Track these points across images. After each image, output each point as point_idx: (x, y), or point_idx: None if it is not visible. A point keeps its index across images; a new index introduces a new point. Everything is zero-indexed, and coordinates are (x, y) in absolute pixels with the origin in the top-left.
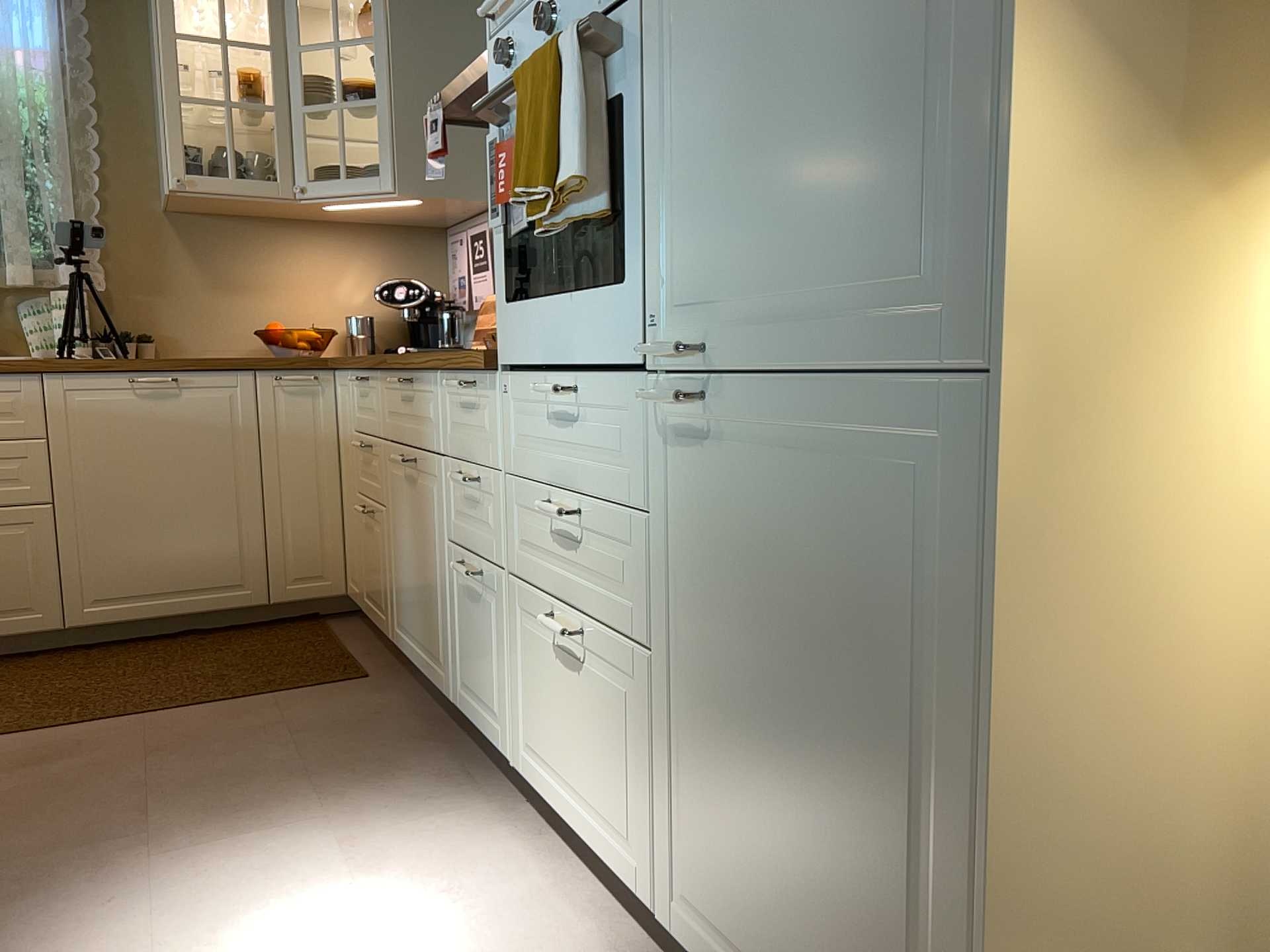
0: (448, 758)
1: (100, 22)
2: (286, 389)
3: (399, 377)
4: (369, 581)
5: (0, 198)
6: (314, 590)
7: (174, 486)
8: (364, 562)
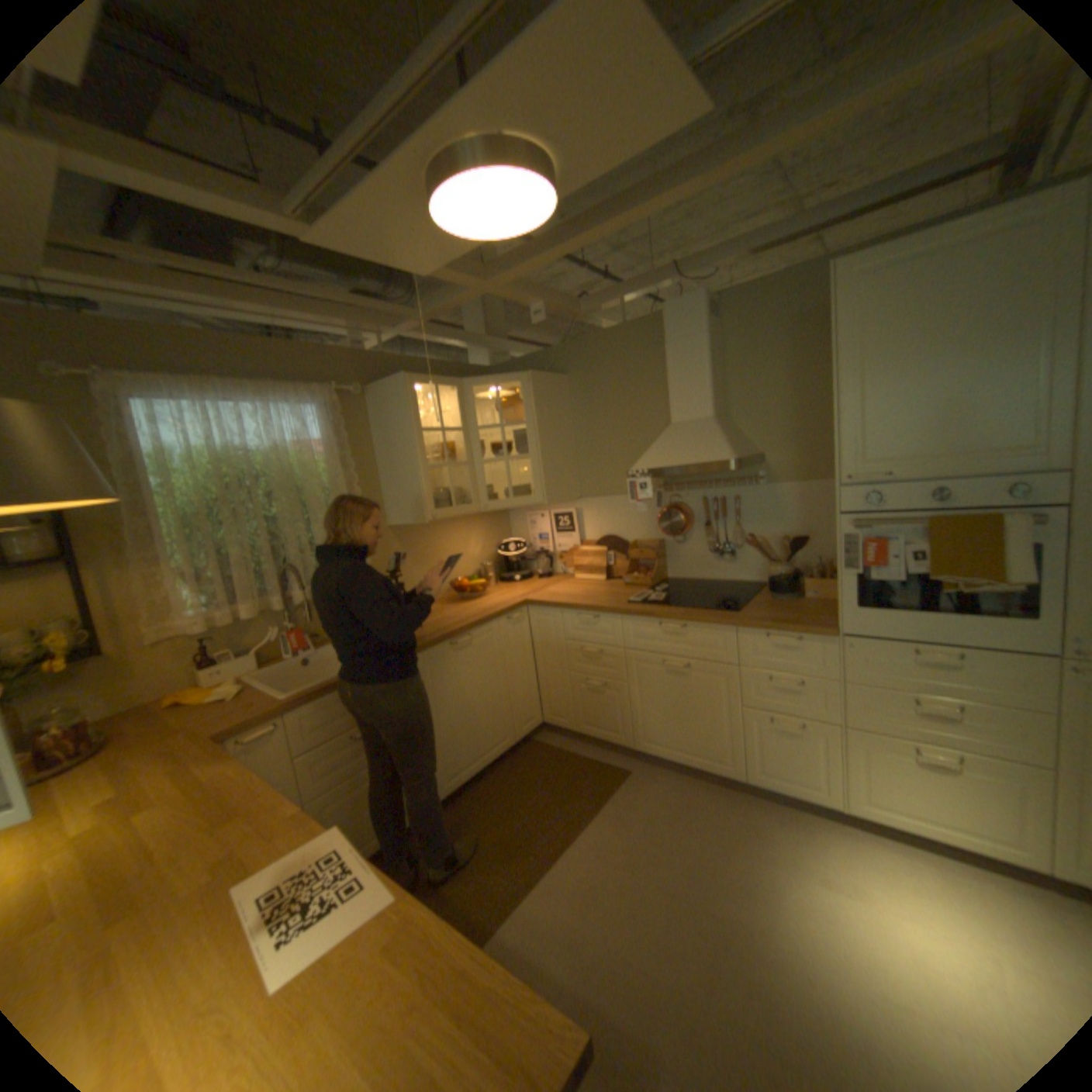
0: (758, 811)
1: (341, 419)
2: (510, 624)
3: (661, 622)
4: (590, 719)
5: (305, 542)
6: (531, 728)
7: (474, 698)
8: (582, 709)
